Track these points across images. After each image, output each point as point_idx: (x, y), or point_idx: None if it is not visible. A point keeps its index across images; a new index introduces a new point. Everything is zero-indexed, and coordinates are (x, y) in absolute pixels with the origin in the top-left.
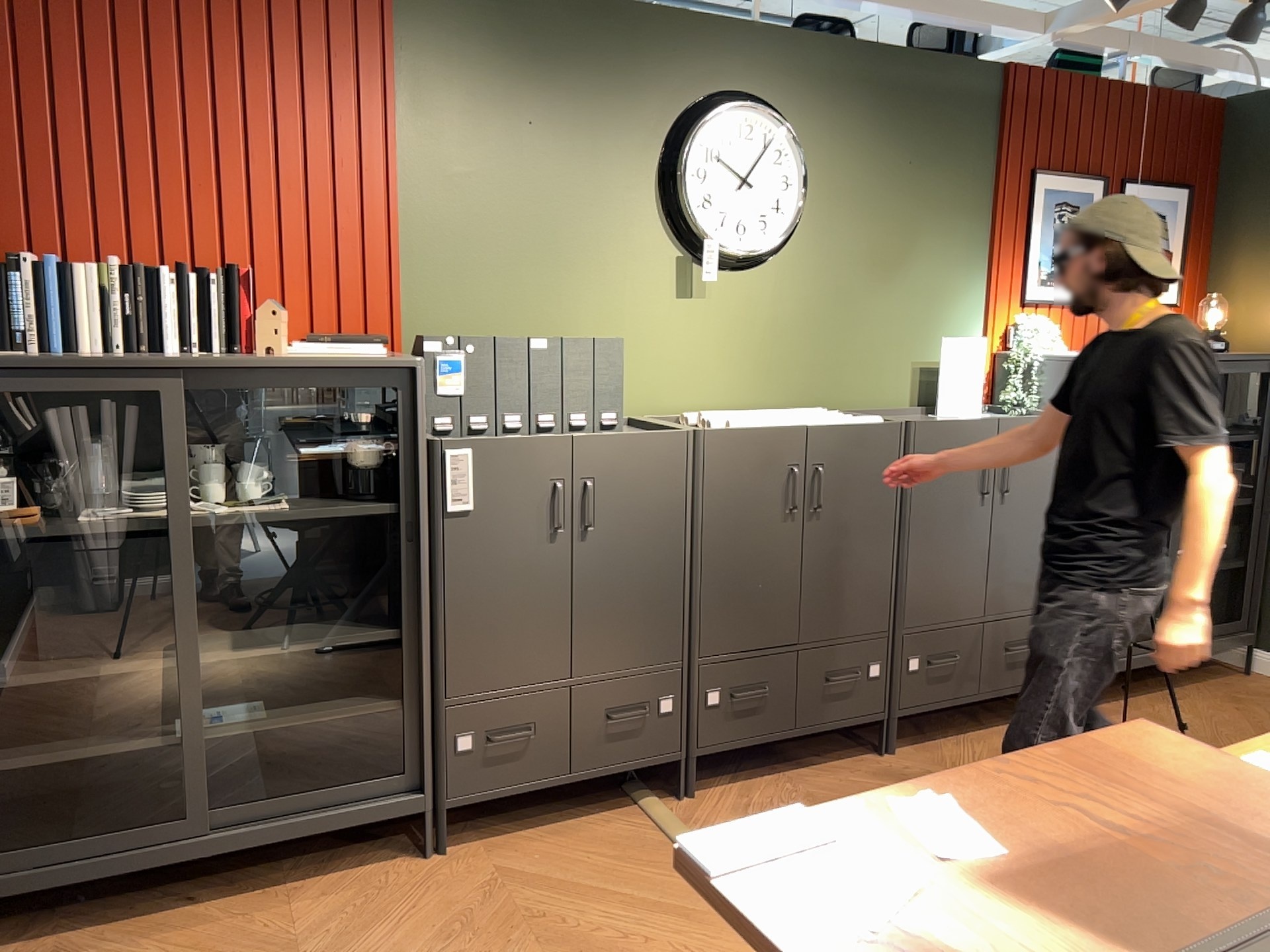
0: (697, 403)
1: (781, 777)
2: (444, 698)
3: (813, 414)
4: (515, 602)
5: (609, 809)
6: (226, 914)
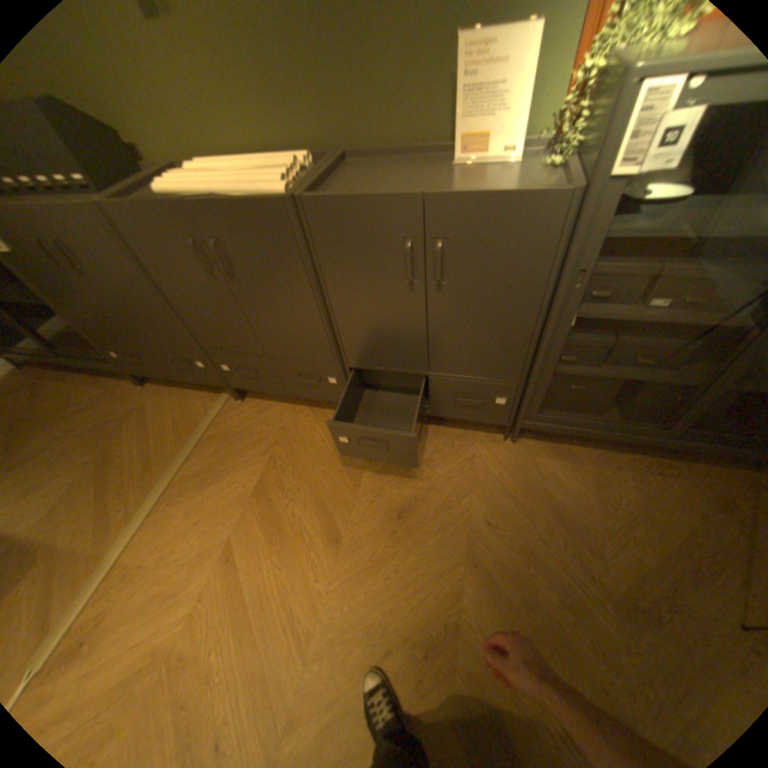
0: (220, 147)
1: (291, 408)
2: (90, 337)
3: (256, 171)
4: (82, 303)
5: (212, 391)
6: (78, 383)
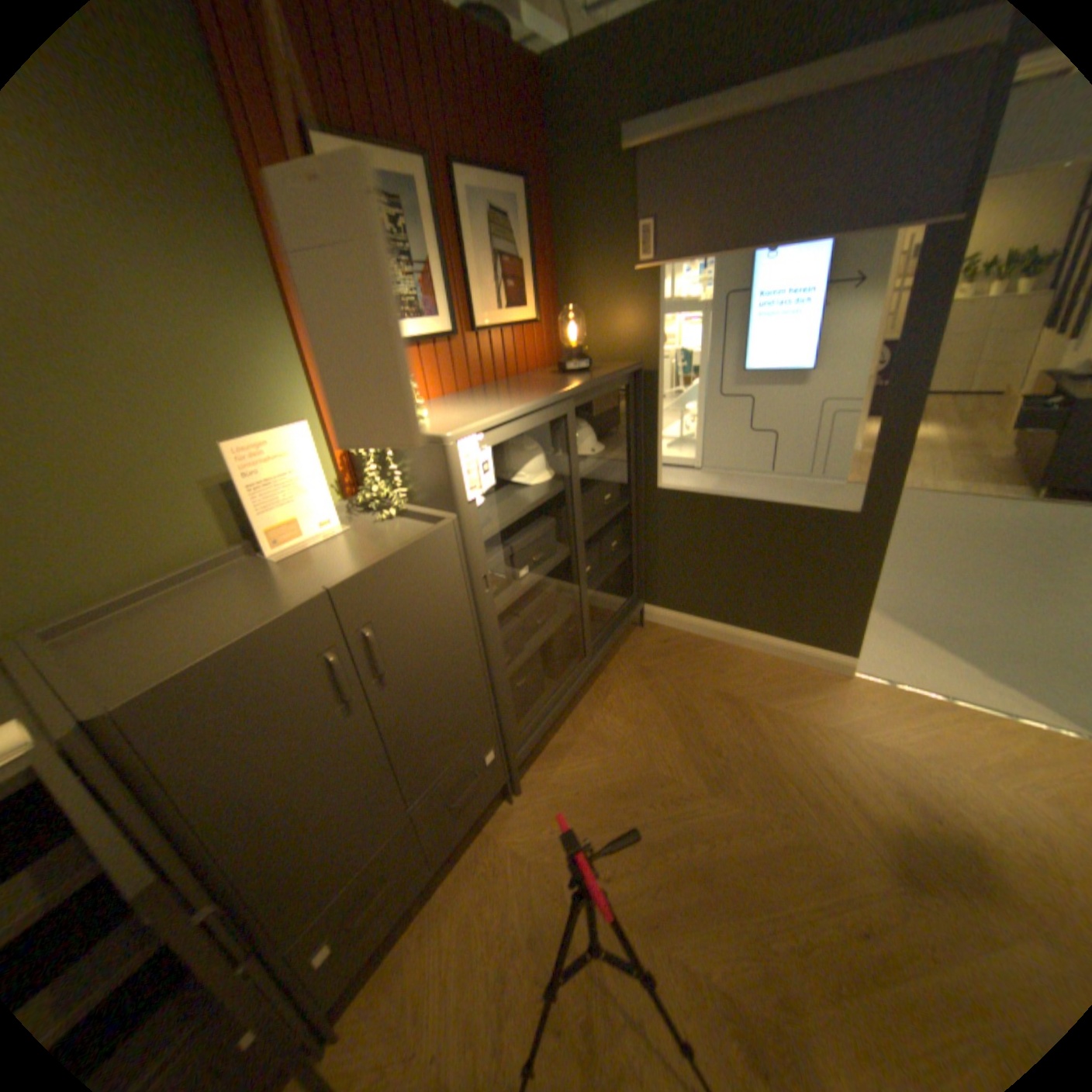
0: None
1: None
2: None
3: None
4: None
5: None
6: None
